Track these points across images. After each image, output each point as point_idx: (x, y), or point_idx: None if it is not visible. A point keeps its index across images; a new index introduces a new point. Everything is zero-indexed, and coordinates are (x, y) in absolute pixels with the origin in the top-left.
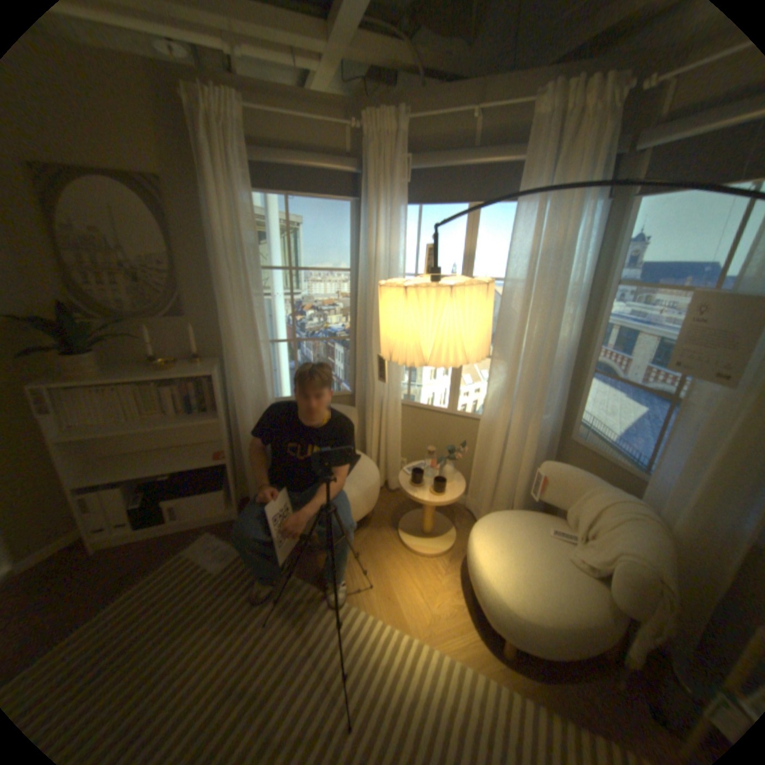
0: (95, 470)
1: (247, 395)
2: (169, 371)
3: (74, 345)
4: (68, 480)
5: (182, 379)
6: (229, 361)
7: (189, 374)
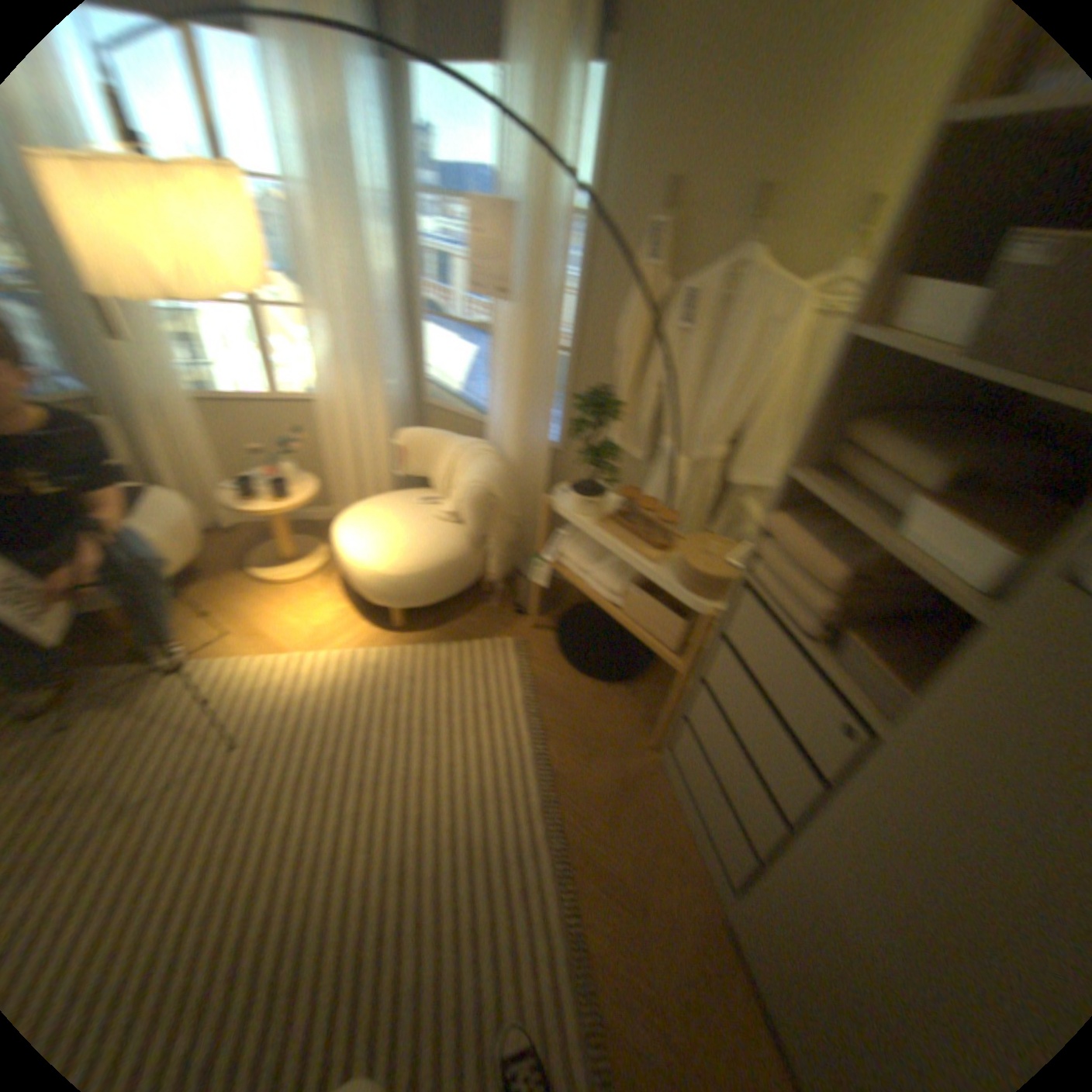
0: None
1: None
2: None
3: None
4: None
5: None
6: None
7: None
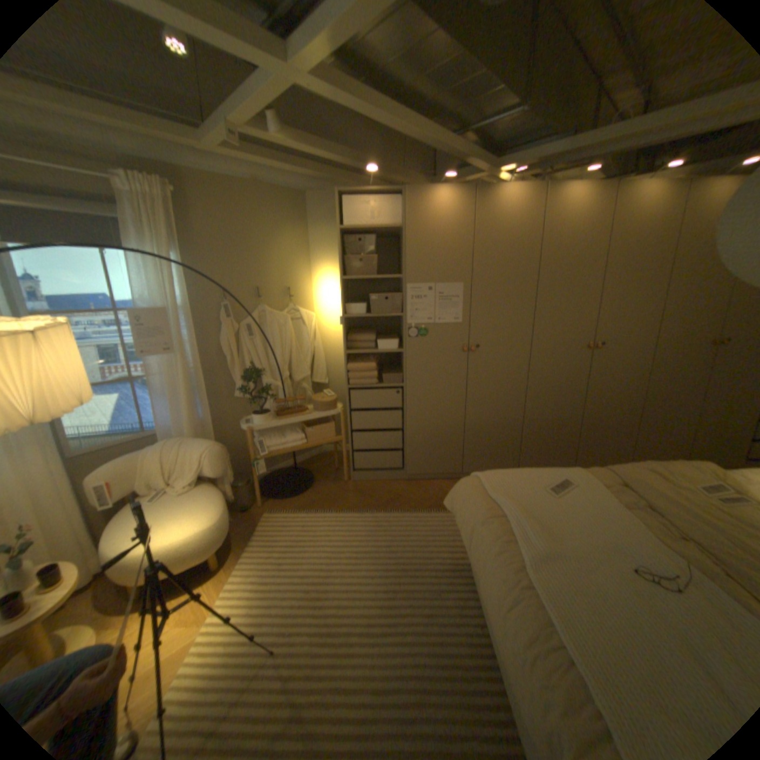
0: None
1: None
2: None
3: None
4: None
5: None
6: None
7: None
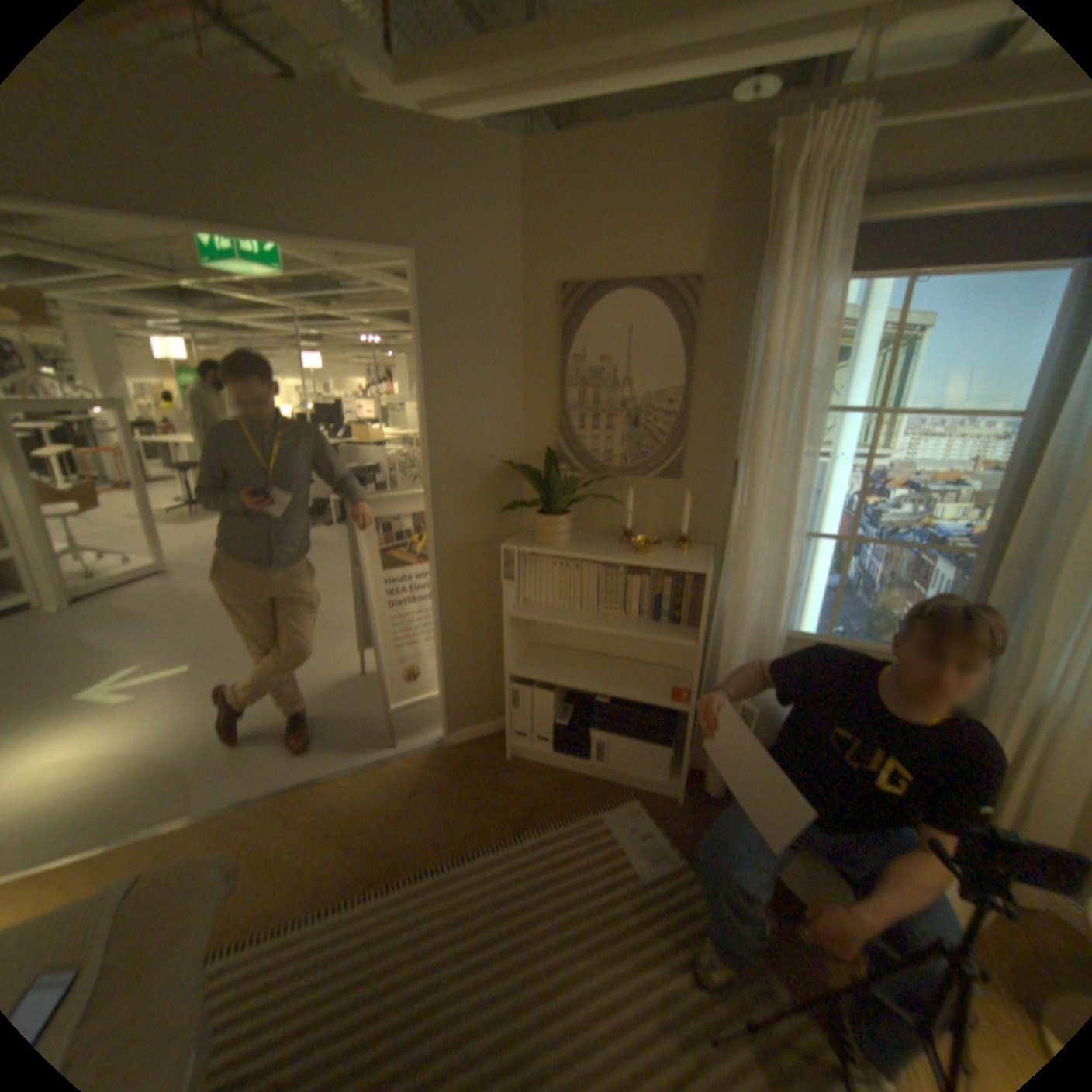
0: (531, 657)
1: (747, 616)
2: (646, 555)
3: (552, 502)
4: (508, 662)
5: (655, 568)
6: (731, 556)
7: (674, 565)
